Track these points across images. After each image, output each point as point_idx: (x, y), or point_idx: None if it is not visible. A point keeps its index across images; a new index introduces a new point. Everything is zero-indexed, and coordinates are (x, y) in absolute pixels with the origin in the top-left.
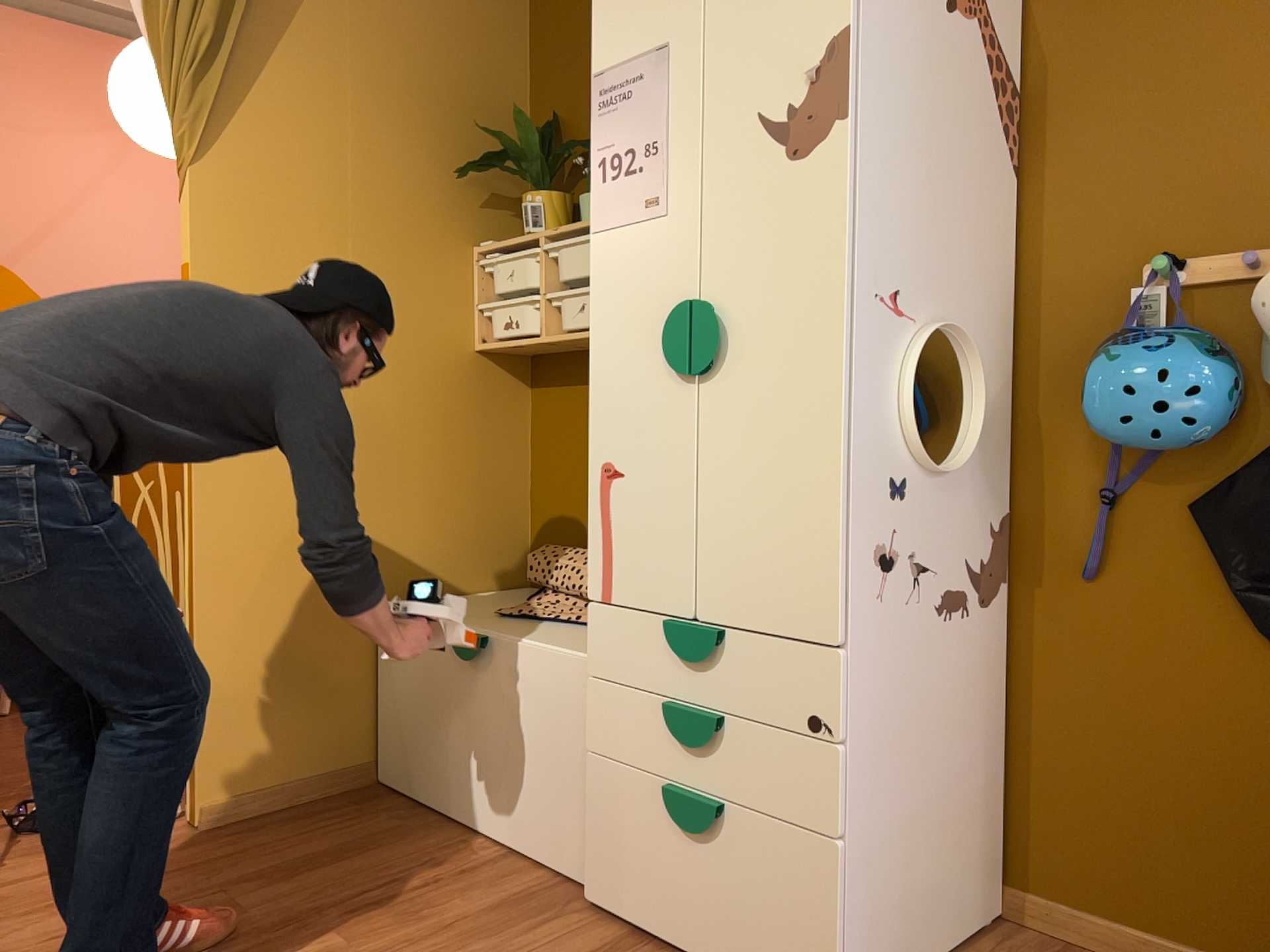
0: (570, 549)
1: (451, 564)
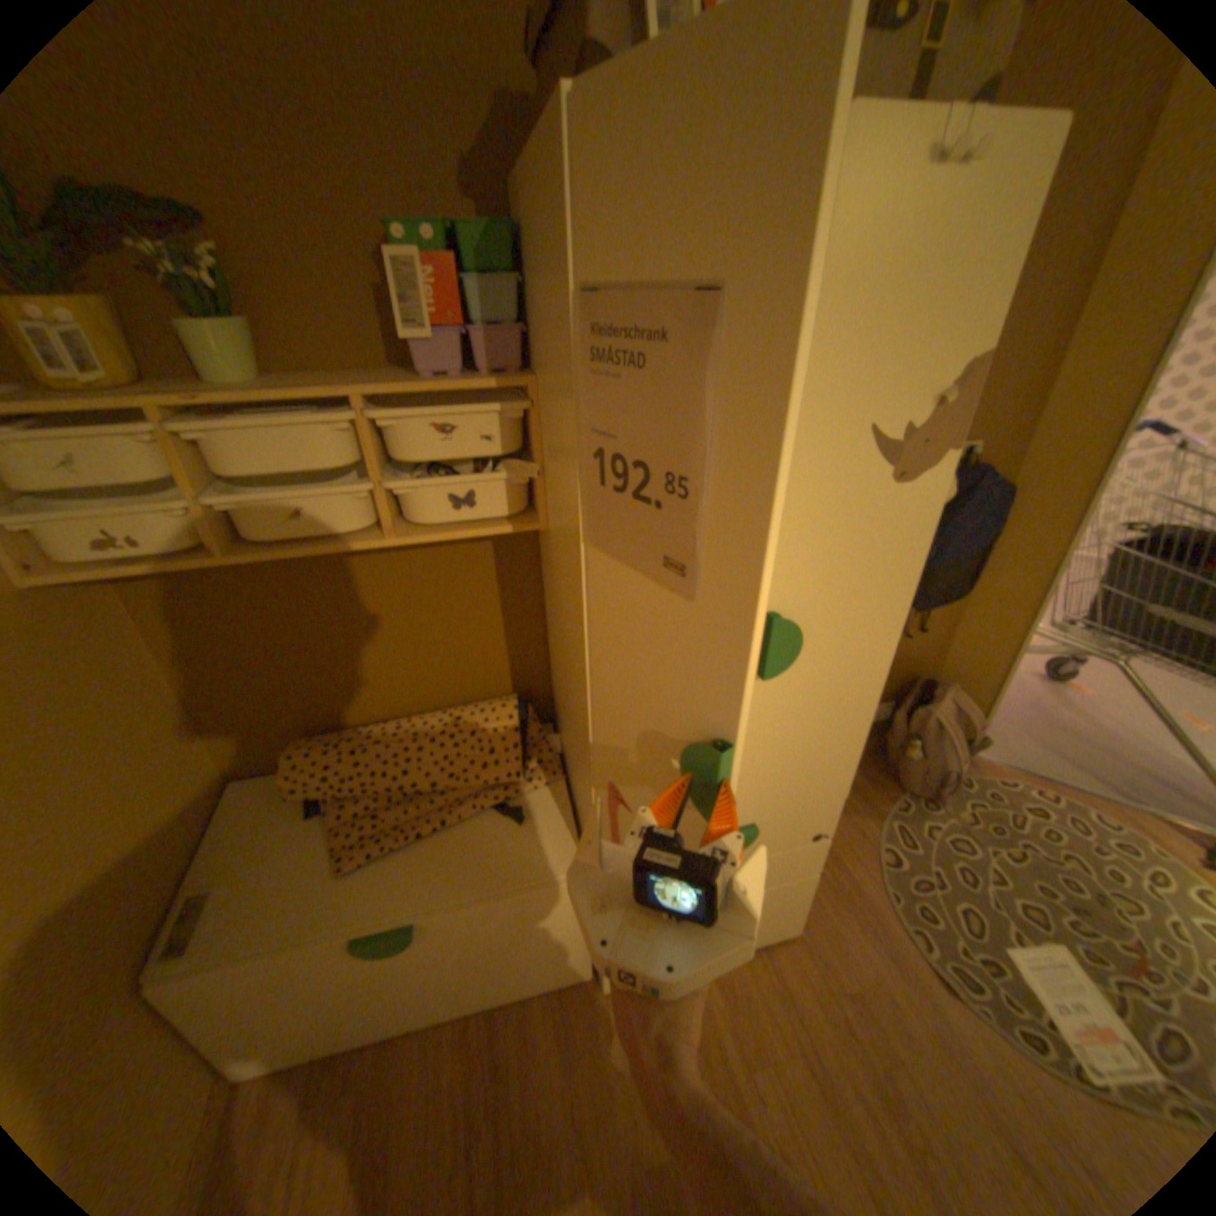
0: (329, 747)
1: (161, 850)
